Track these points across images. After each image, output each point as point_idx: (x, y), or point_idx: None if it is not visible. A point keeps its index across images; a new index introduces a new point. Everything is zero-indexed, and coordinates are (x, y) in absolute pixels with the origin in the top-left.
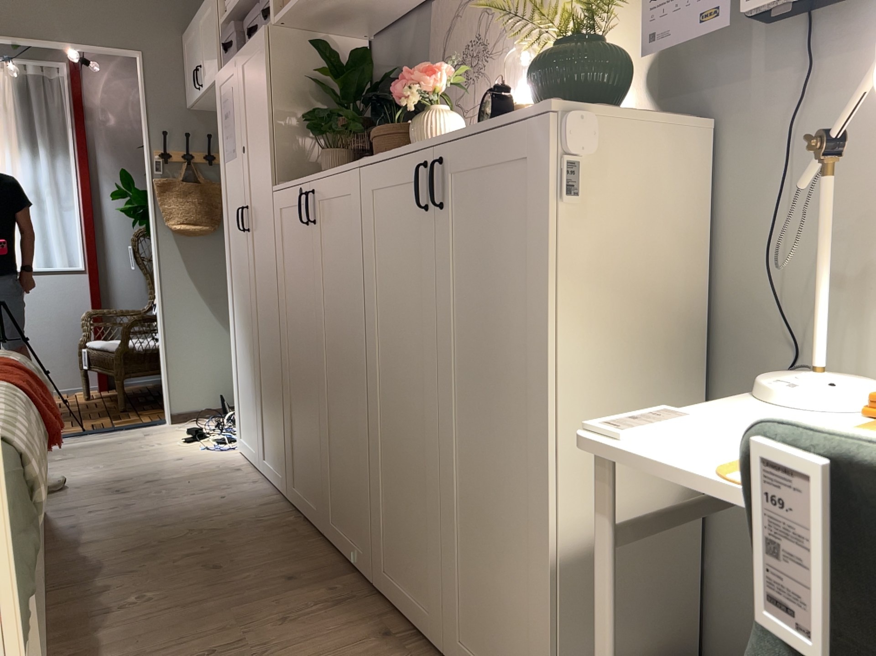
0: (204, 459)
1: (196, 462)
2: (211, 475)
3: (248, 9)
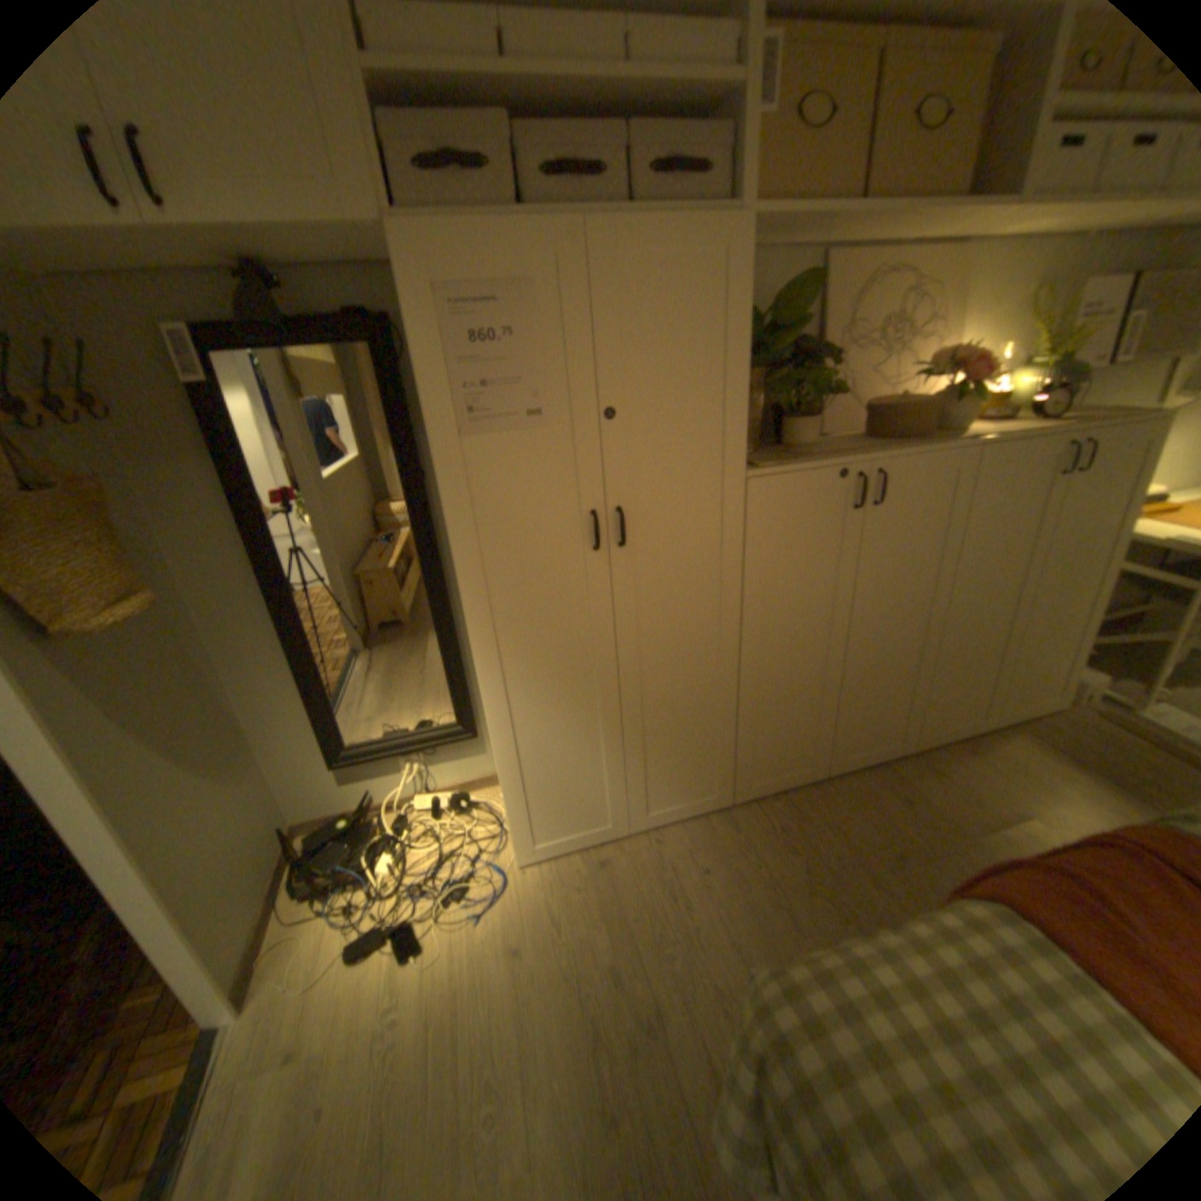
0: (532, 913)
1: (543, 923)
2: (611, 894)
3: (497, 91)
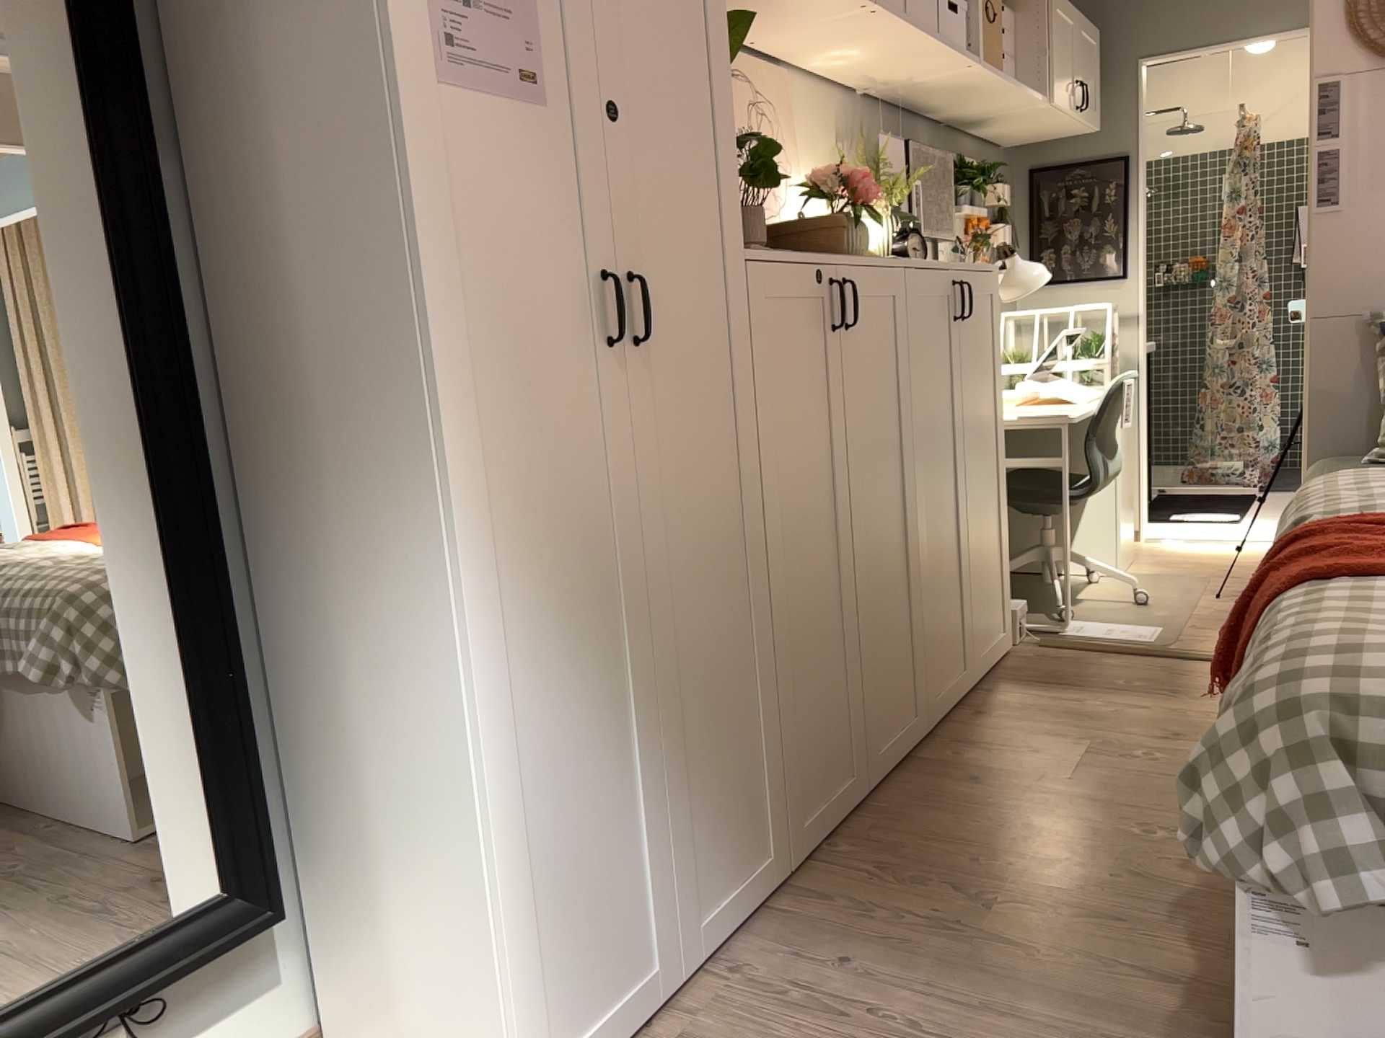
0: None
1: None
2: None
3: None
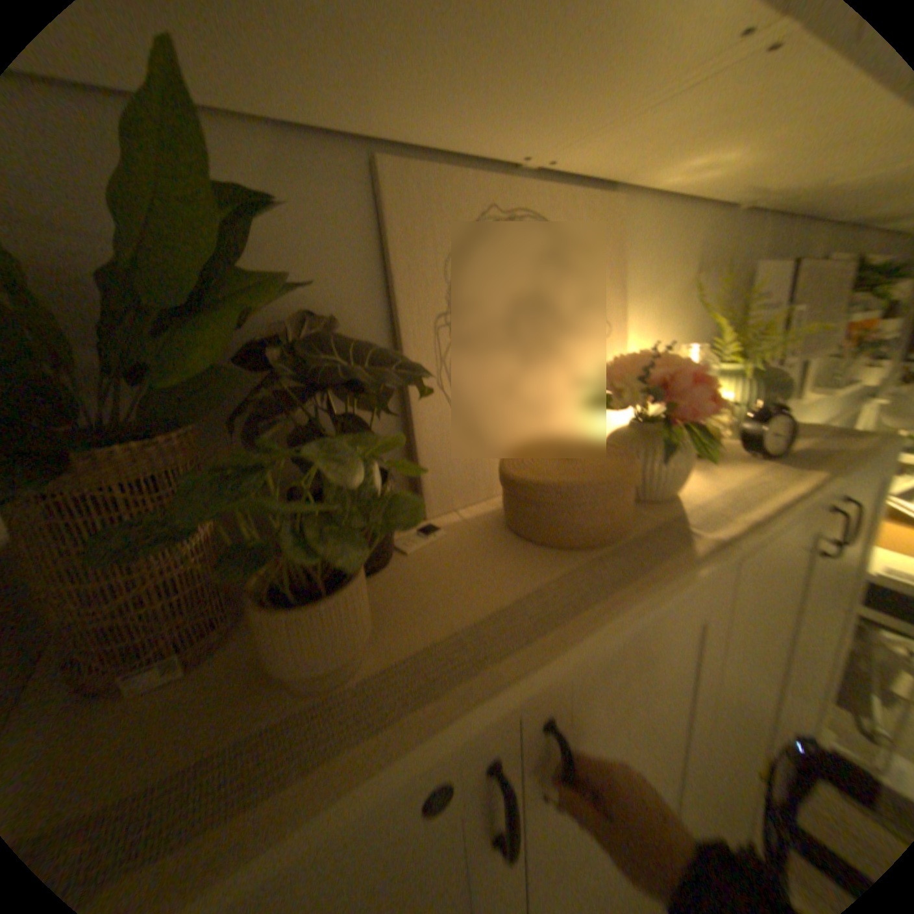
0: None
1: None
2: None
3: None
